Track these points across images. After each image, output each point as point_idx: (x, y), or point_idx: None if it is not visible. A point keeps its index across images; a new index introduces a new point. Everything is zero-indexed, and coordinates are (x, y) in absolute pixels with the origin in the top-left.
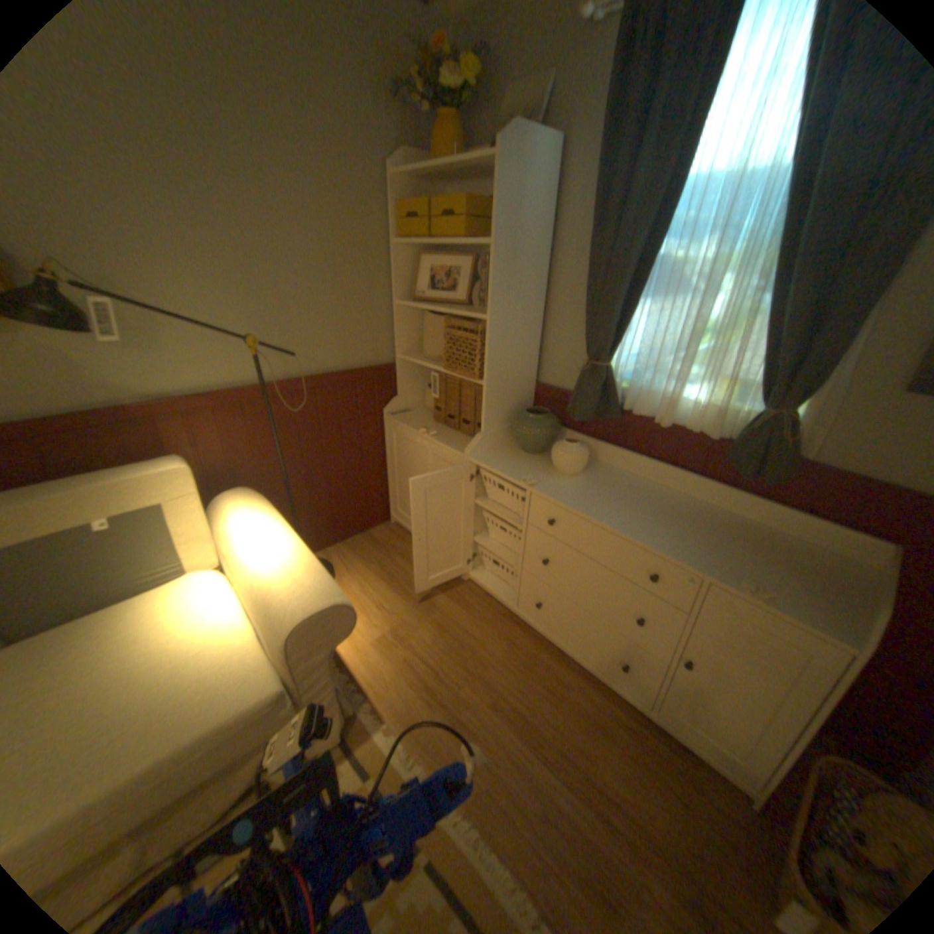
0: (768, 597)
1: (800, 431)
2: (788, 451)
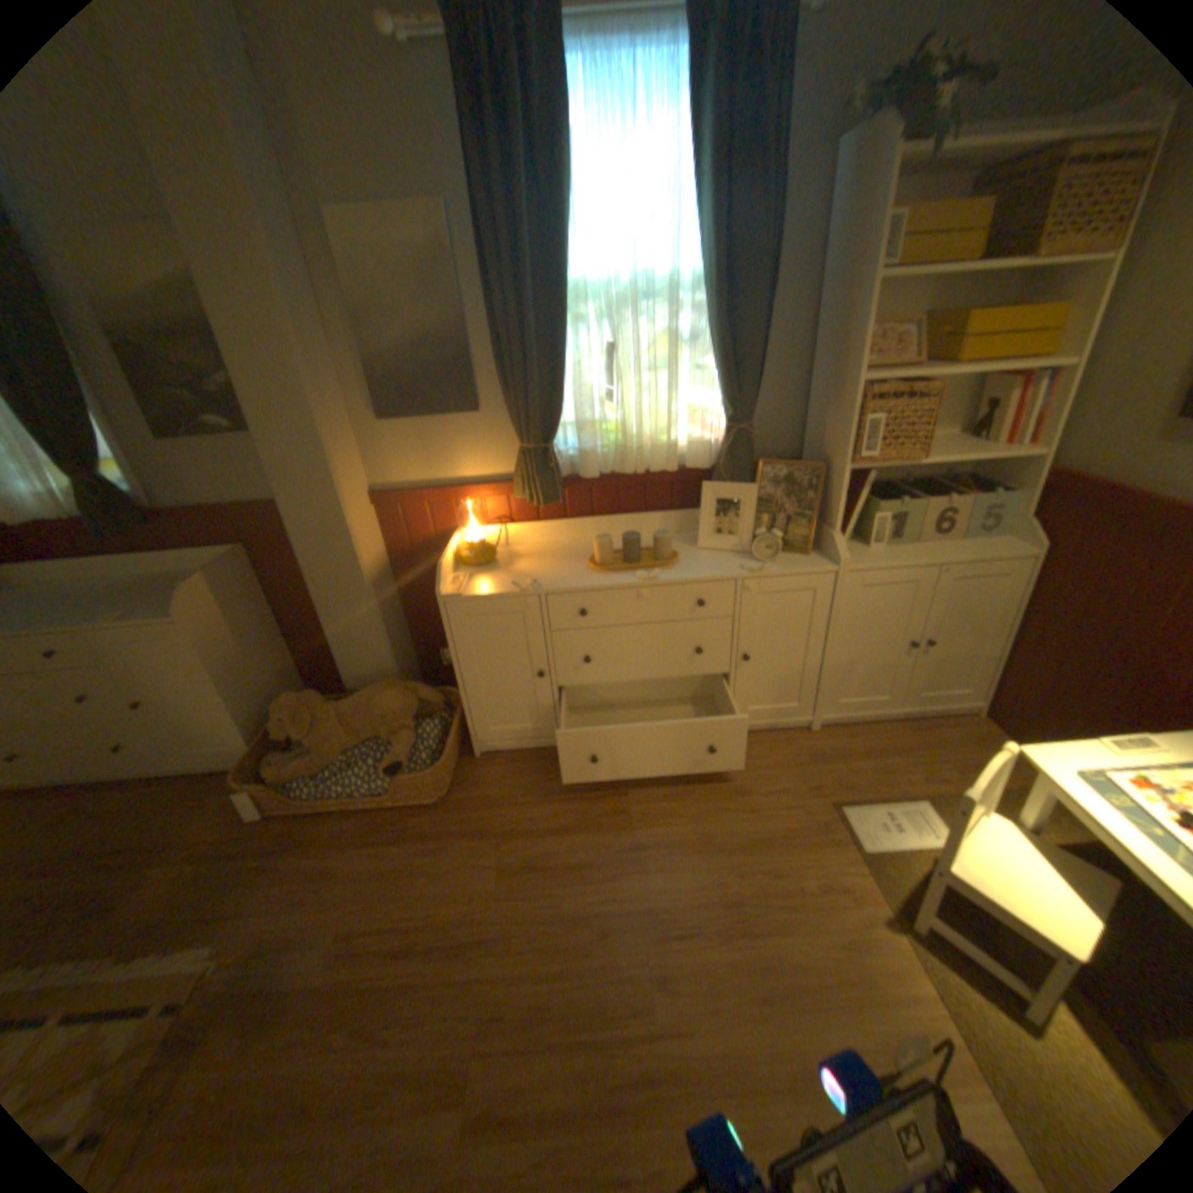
0: (114, 619)
1: (103, 491)
2: (117, 509)
